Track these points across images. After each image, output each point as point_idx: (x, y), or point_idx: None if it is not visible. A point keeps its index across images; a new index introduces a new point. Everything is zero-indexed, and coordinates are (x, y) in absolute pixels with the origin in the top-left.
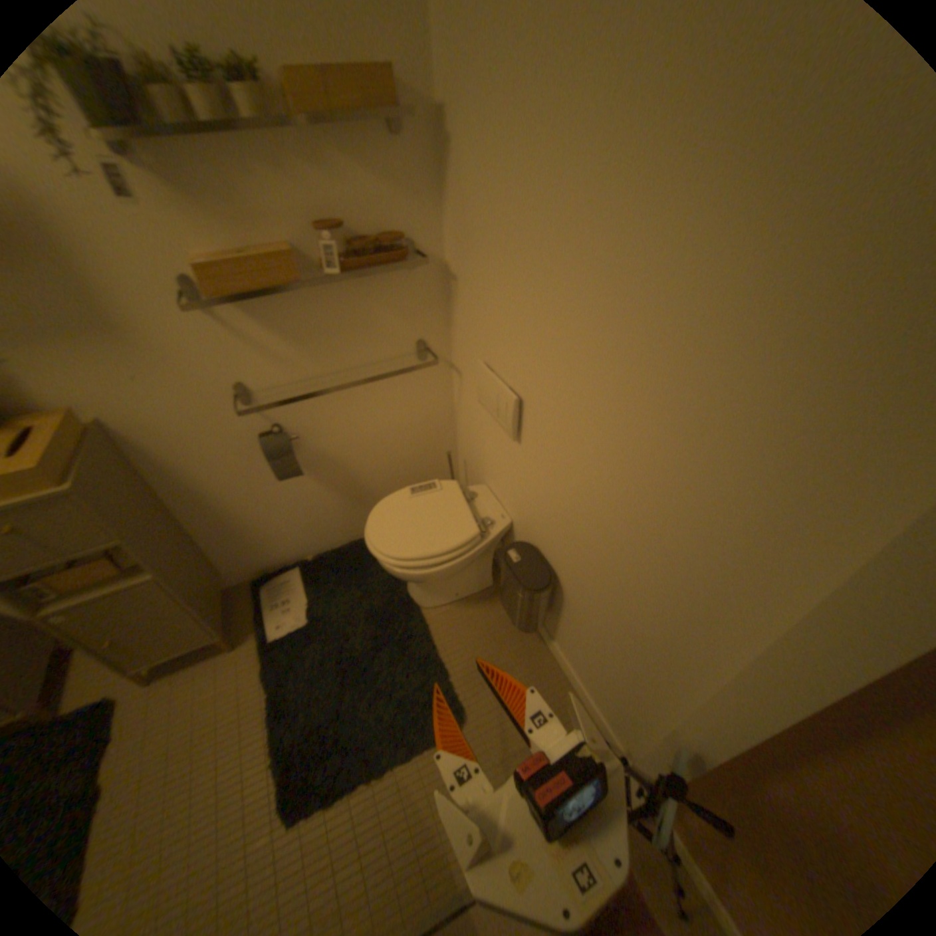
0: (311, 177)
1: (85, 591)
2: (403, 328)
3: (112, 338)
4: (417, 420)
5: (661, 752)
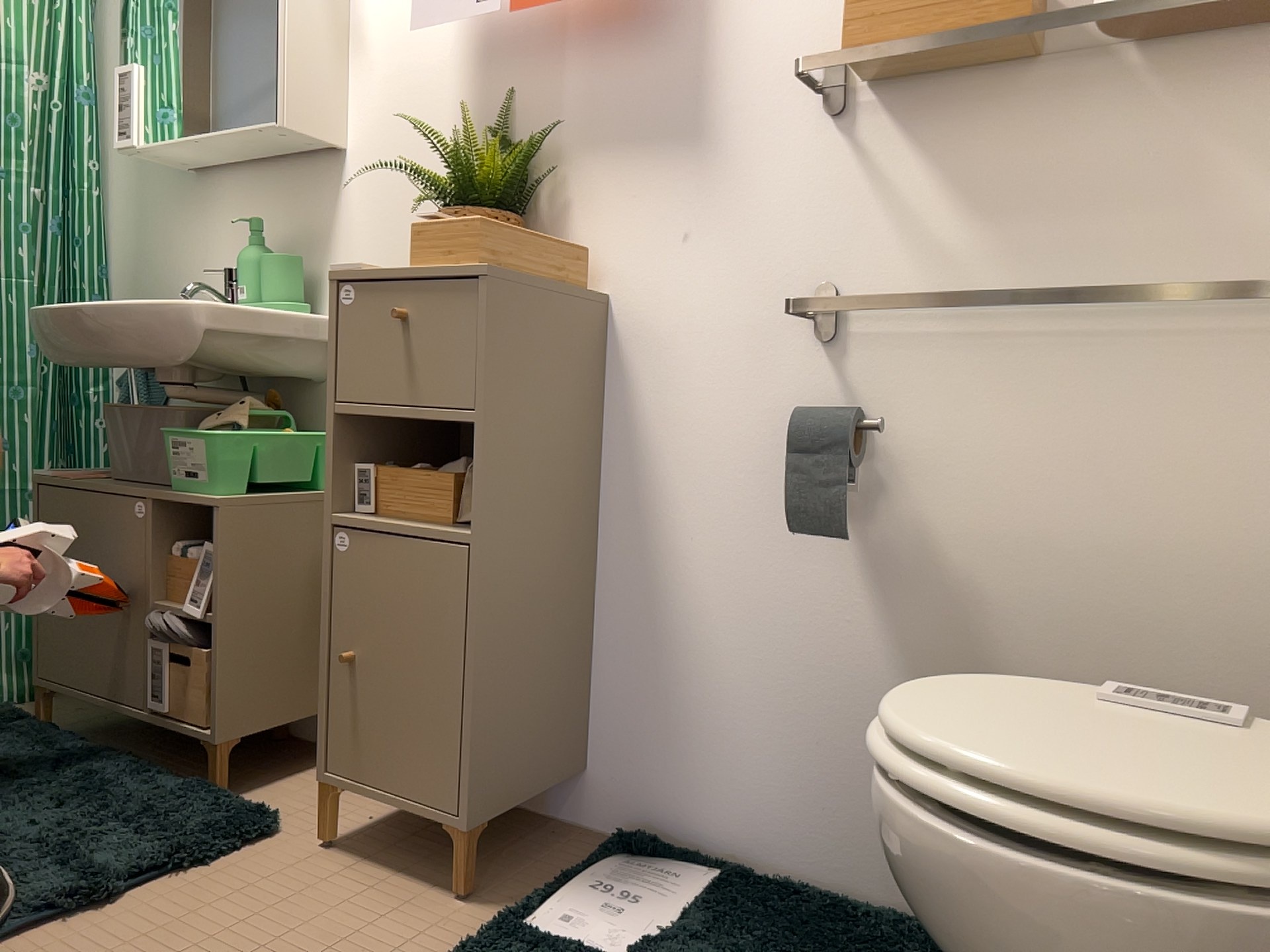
0: None
1: (402, 518)
2: None
3: (699, 158)
4: None
5: None
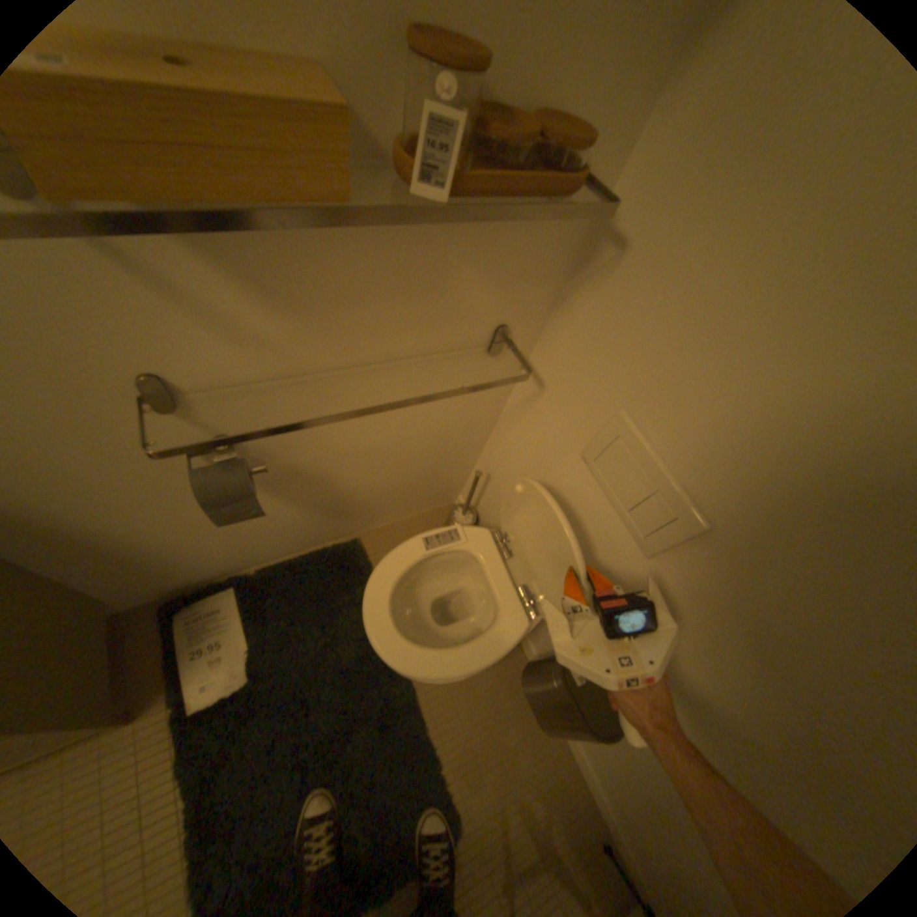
0: None
1: None
2: (489, 301)
3: None
4: (448, 425)
5: None
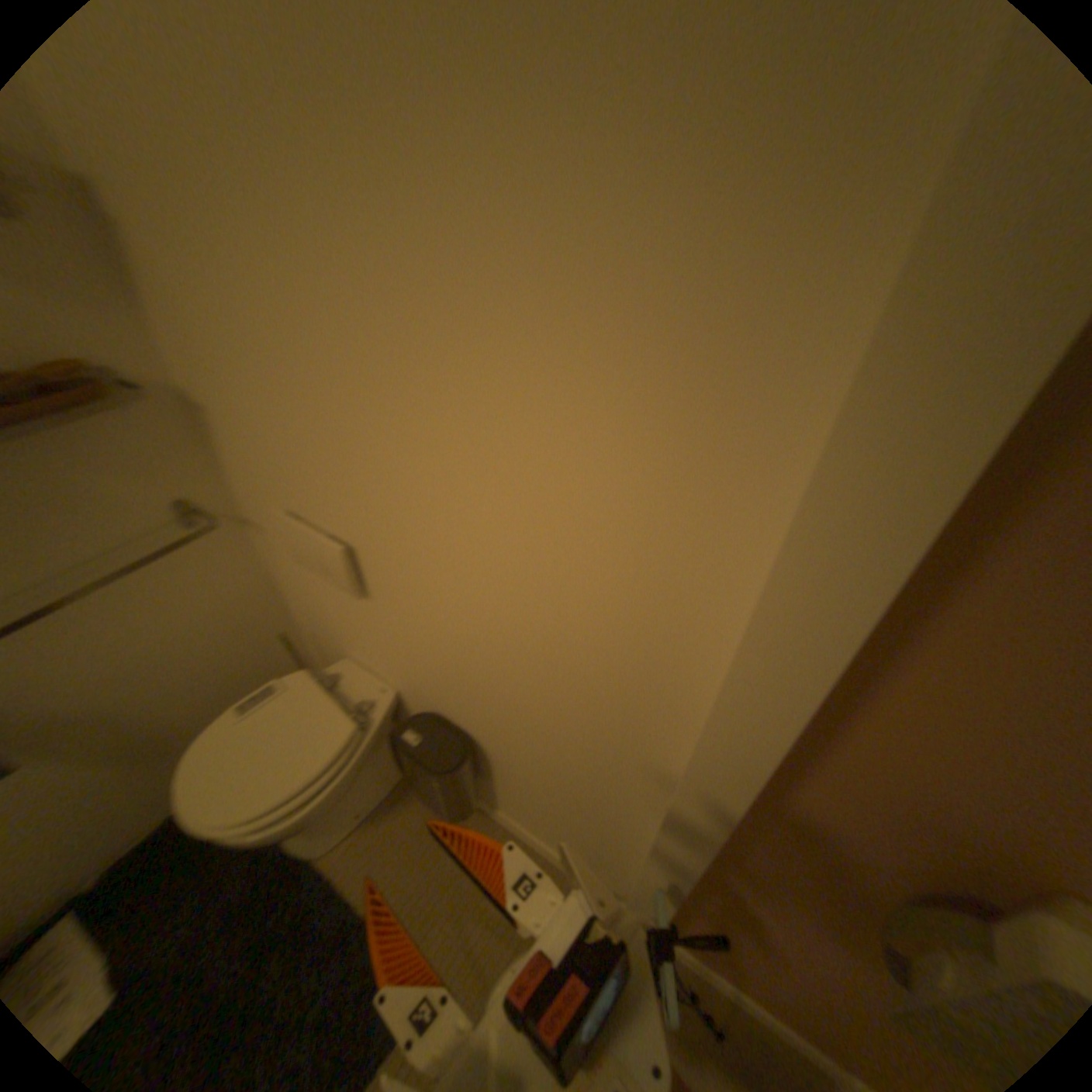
0: None
1: None
2: (134, 491)
3: None
4: (209, 609)
5: (640, 881)
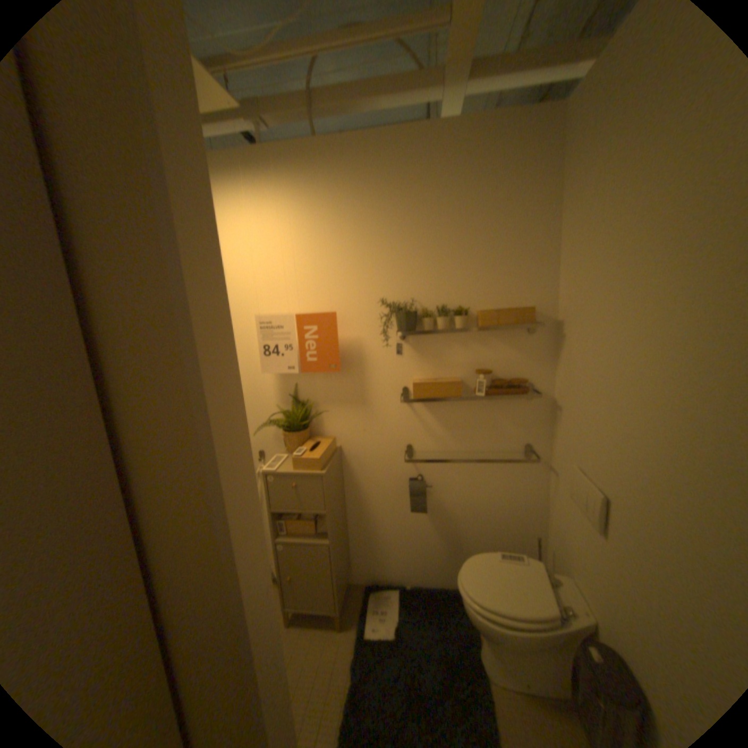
0: (481, 351)
1: (299, 537)
2: (518, 435)
3: (366, 410)
4: (517, 503)
5: None
